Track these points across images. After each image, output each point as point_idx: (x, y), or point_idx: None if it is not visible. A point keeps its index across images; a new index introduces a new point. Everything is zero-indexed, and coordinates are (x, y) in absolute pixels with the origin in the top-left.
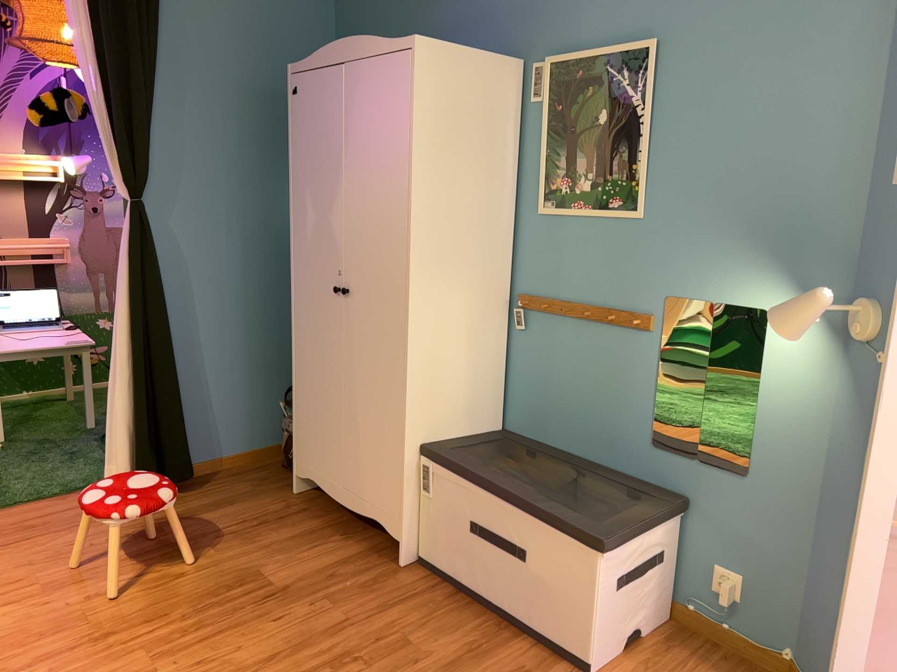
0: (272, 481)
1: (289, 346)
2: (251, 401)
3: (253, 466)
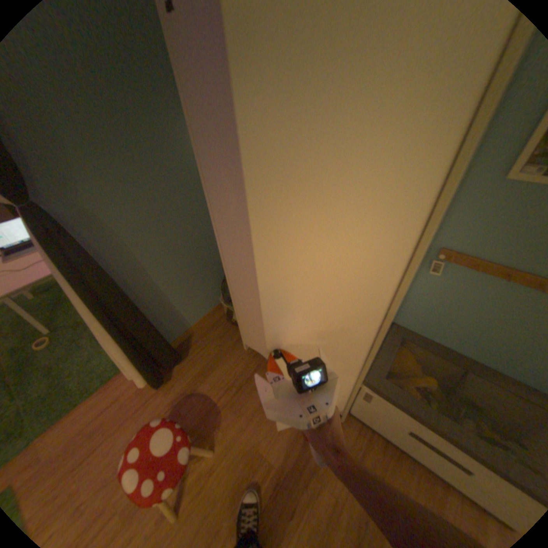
0: (228, 339)
1: (213, 252)
2: (199, 292)
3: (211, 325)
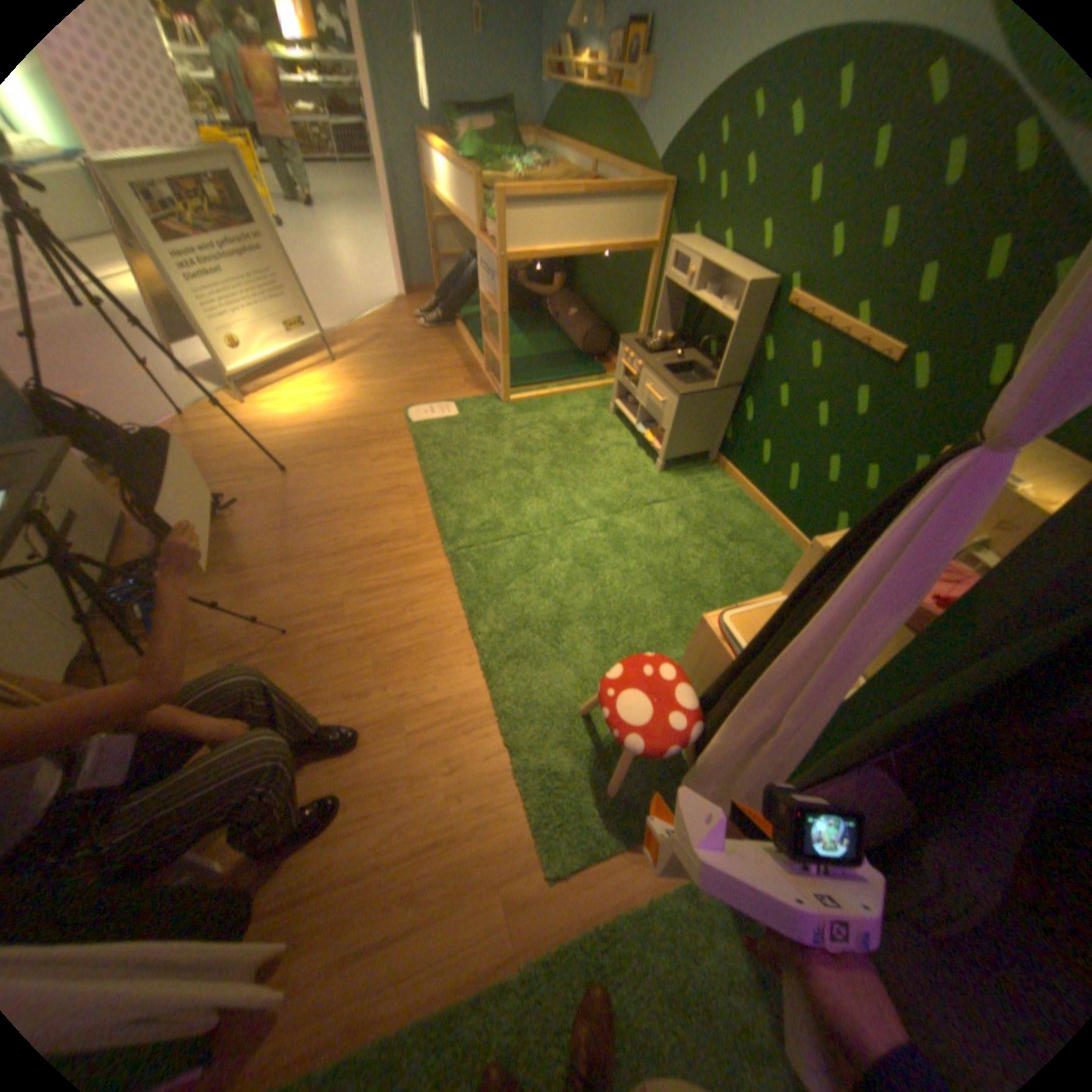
0: None
1: None
2: None
3: None
